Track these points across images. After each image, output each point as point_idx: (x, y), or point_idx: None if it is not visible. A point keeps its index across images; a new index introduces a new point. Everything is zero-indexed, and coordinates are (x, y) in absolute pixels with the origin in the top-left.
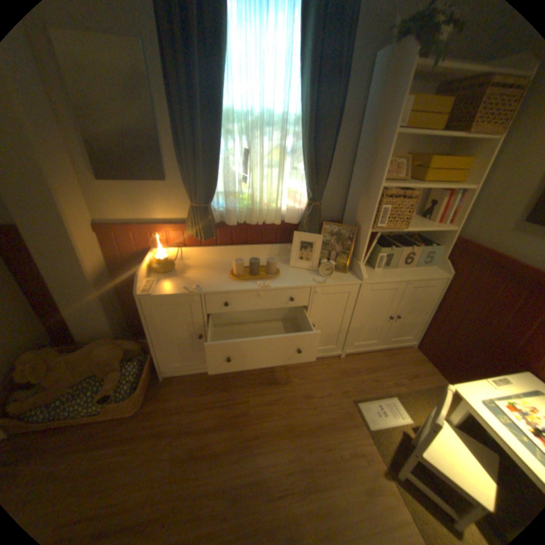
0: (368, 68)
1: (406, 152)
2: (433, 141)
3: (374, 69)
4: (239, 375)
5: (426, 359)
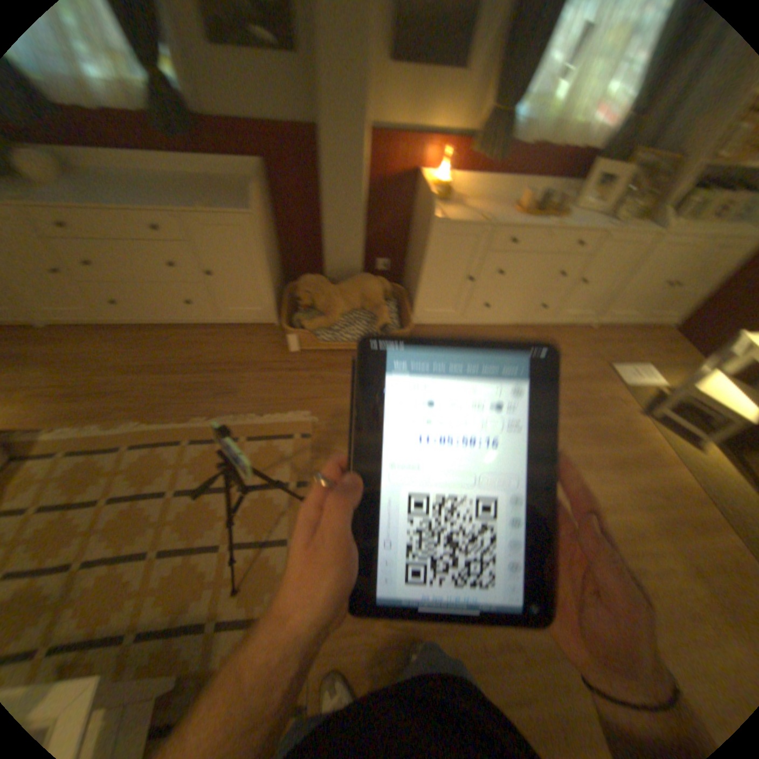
0: None
1: None
2: None
3: None
4: (487, 332)
5: (683, 339)
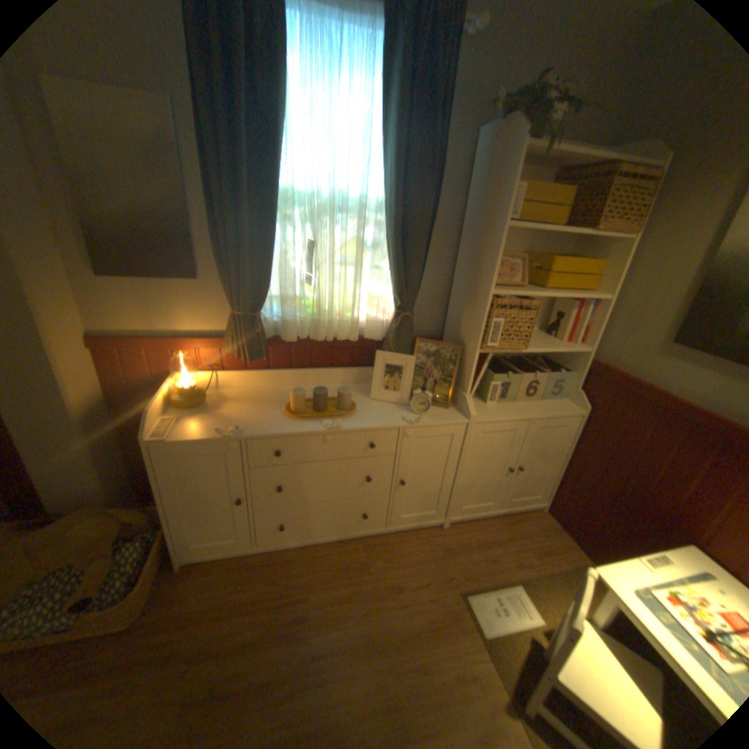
0: (470, 146)
1: (522, 250)
2: (554, 238)
3: (477, 147)
4: (297, 558)
5: (560, 528)
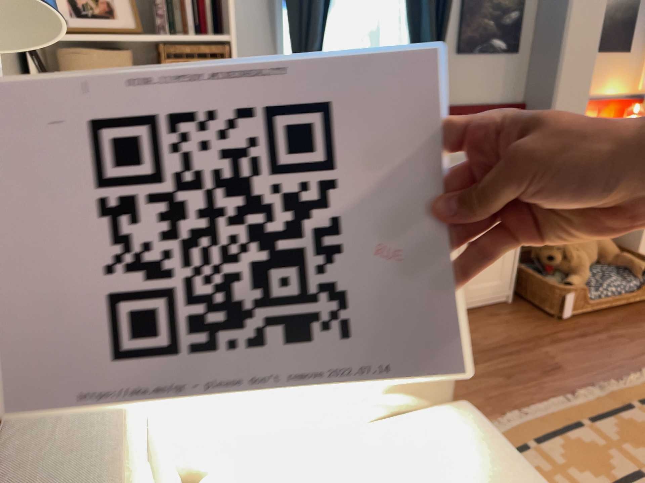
0: None
1: None
2: None
3: None
4: None
5: None
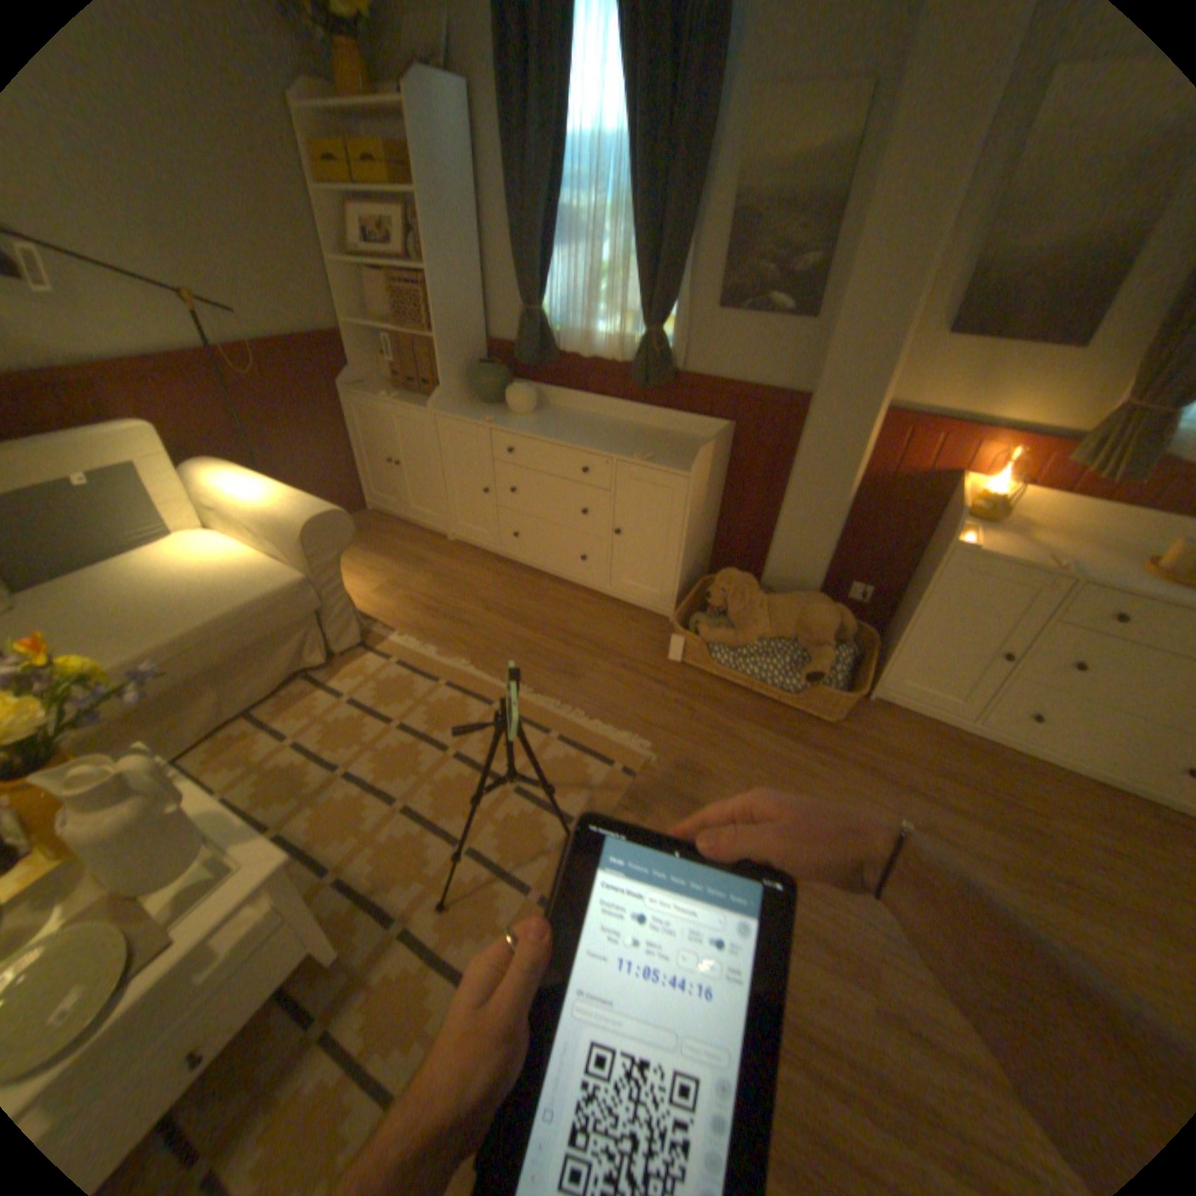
0: None
1: None
2: None
3: None
4: (1031, 769)
5: None
